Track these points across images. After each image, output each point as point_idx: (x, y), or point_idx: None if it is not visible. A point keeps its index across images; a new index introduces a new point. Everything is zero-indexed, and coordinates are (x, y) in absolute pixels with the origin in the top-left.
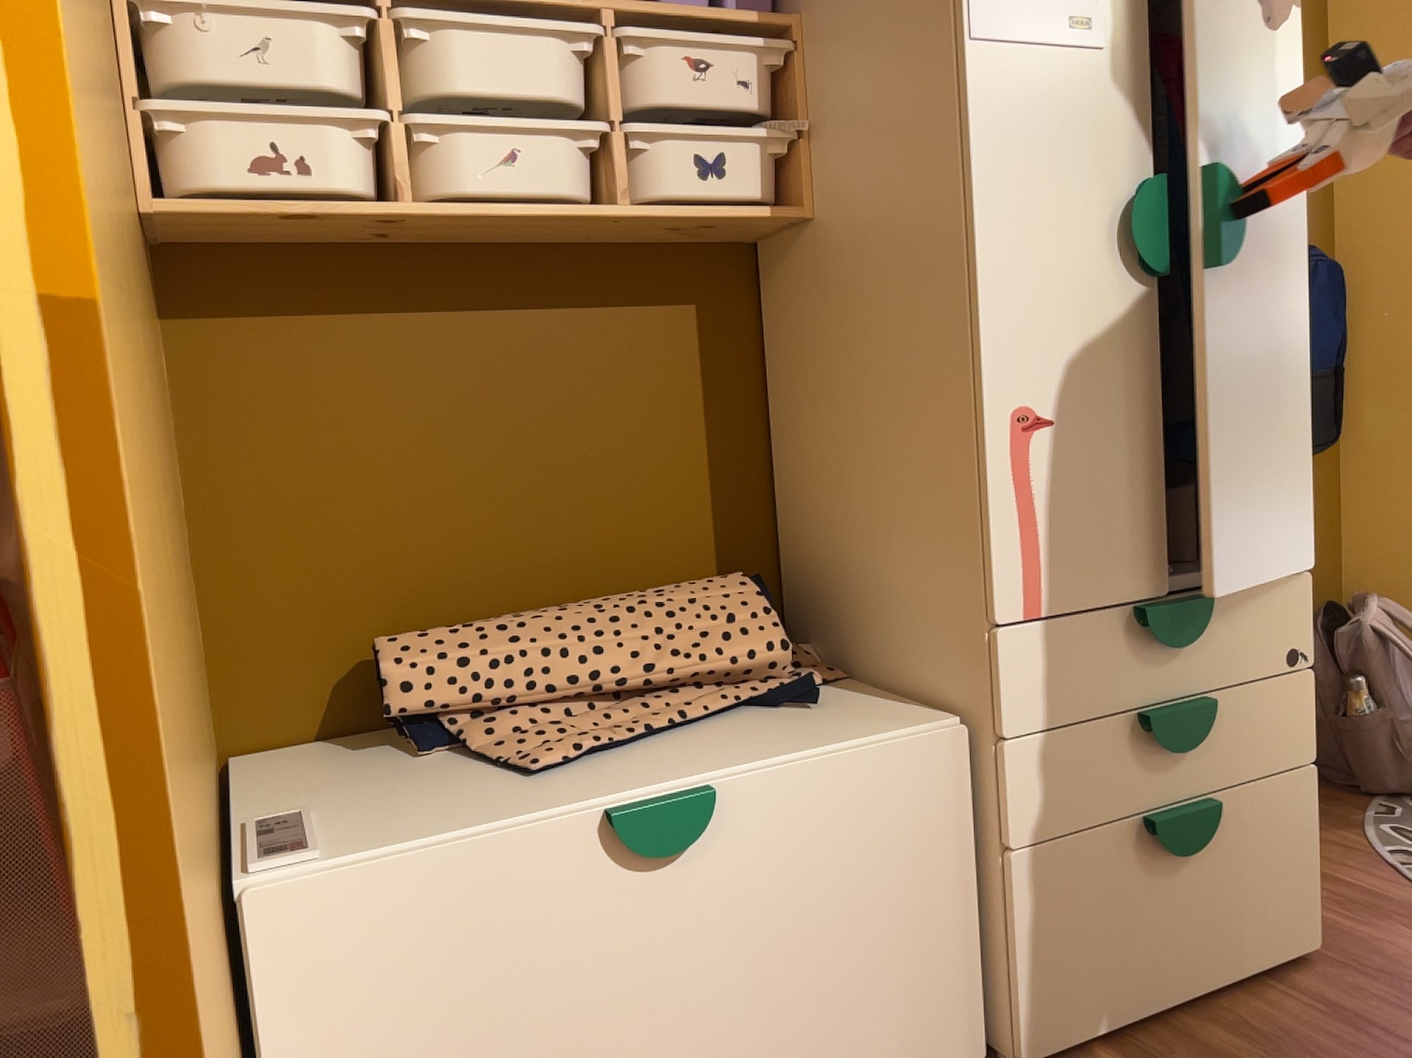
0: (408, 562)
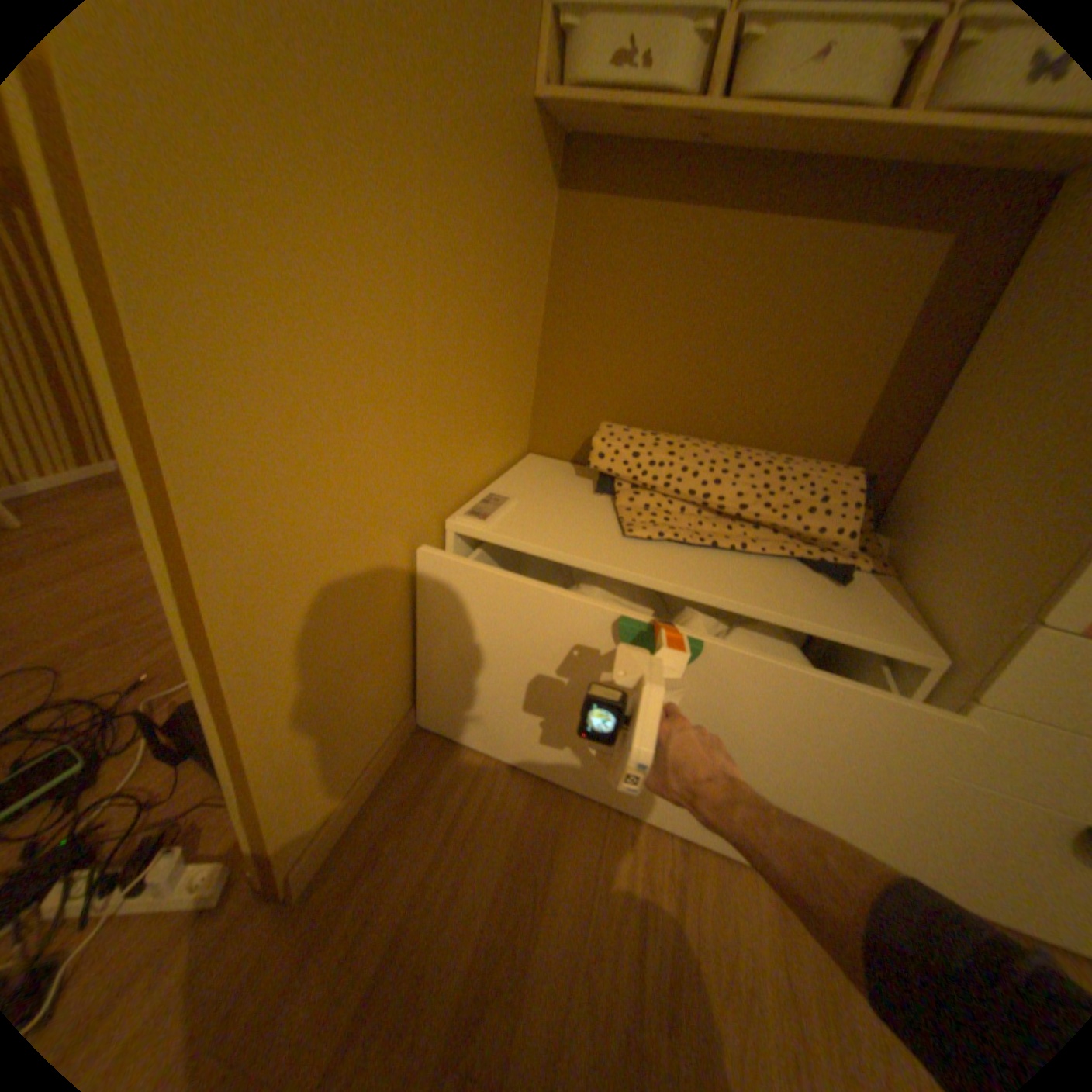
0: (644, 384)
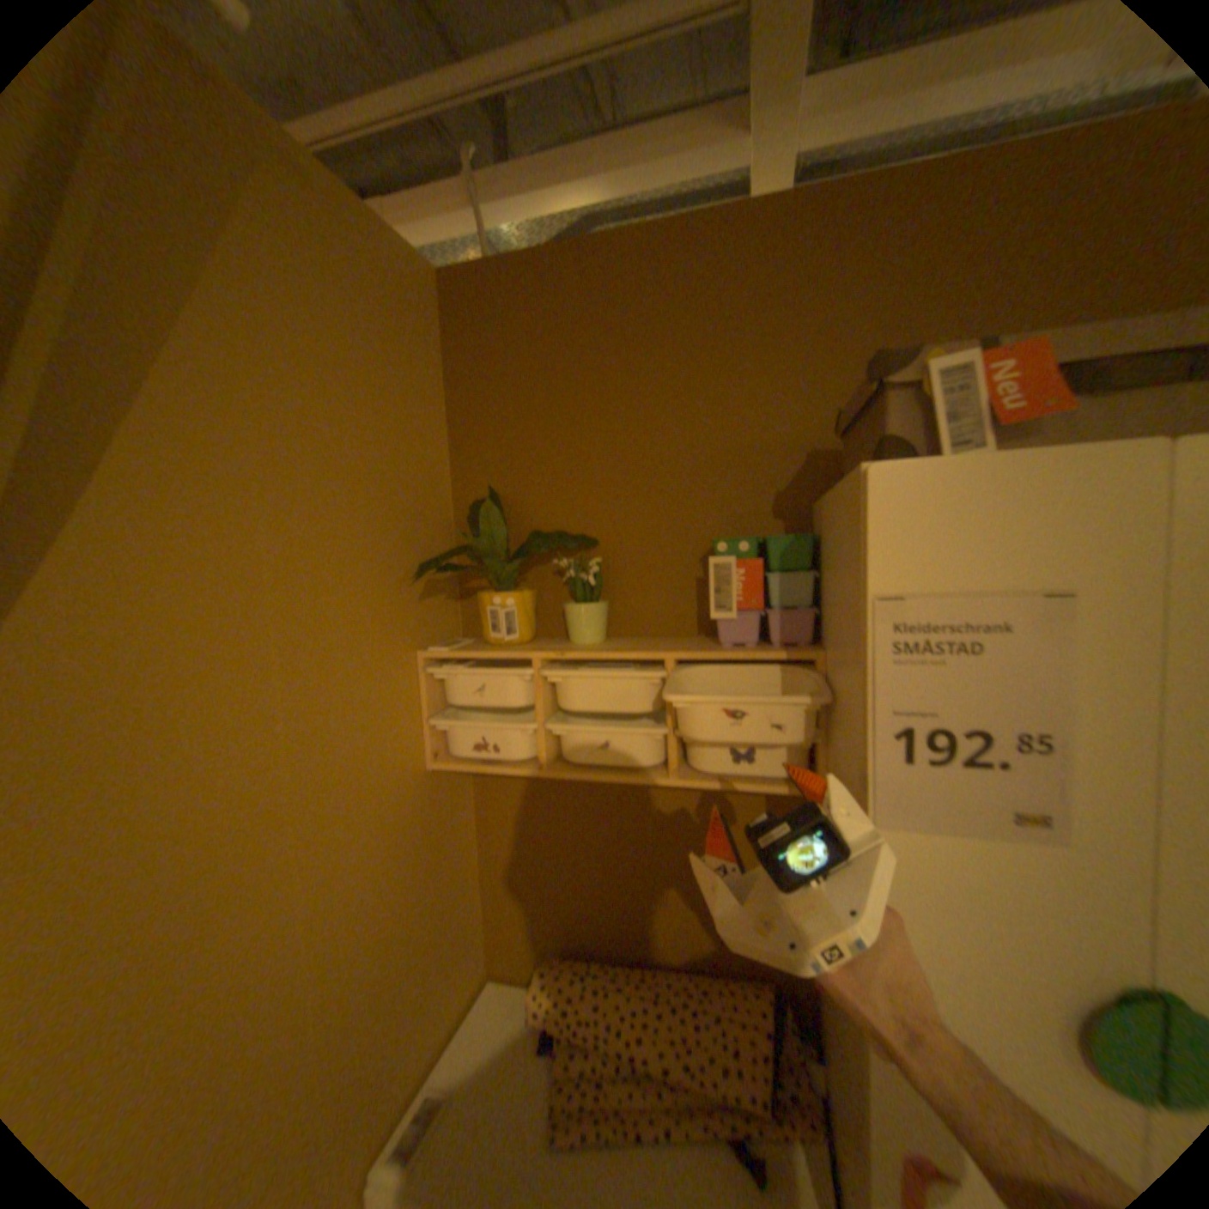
0: (574, 911)
